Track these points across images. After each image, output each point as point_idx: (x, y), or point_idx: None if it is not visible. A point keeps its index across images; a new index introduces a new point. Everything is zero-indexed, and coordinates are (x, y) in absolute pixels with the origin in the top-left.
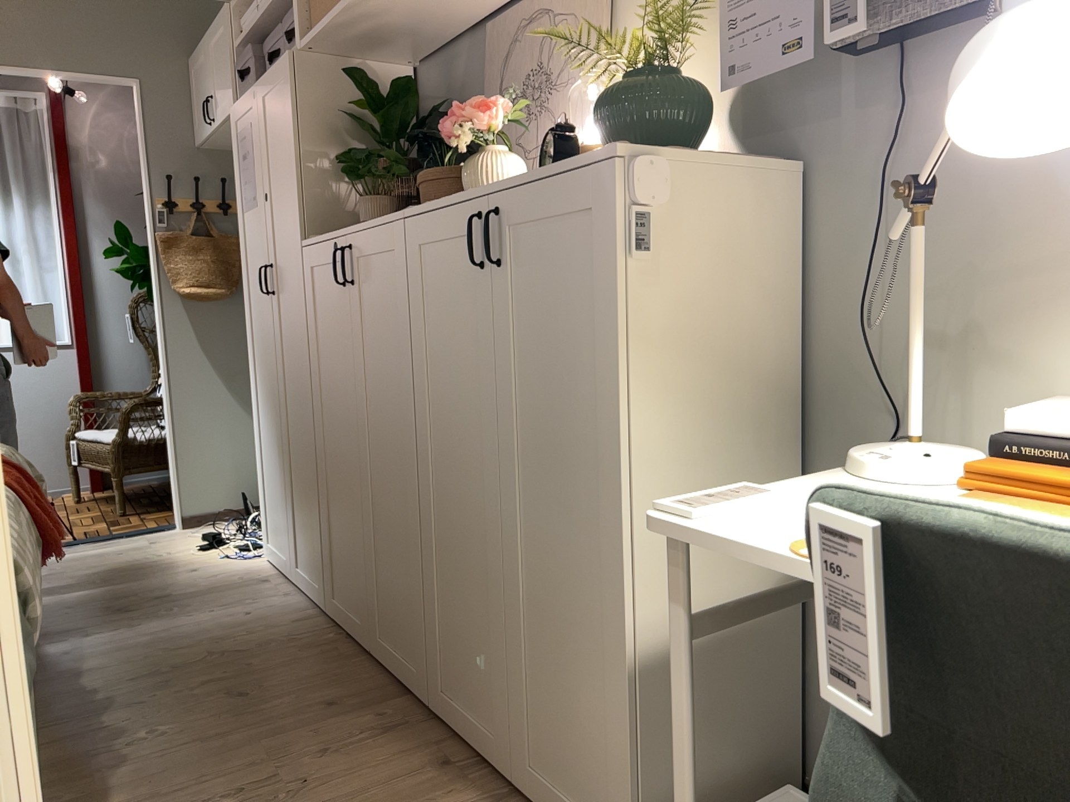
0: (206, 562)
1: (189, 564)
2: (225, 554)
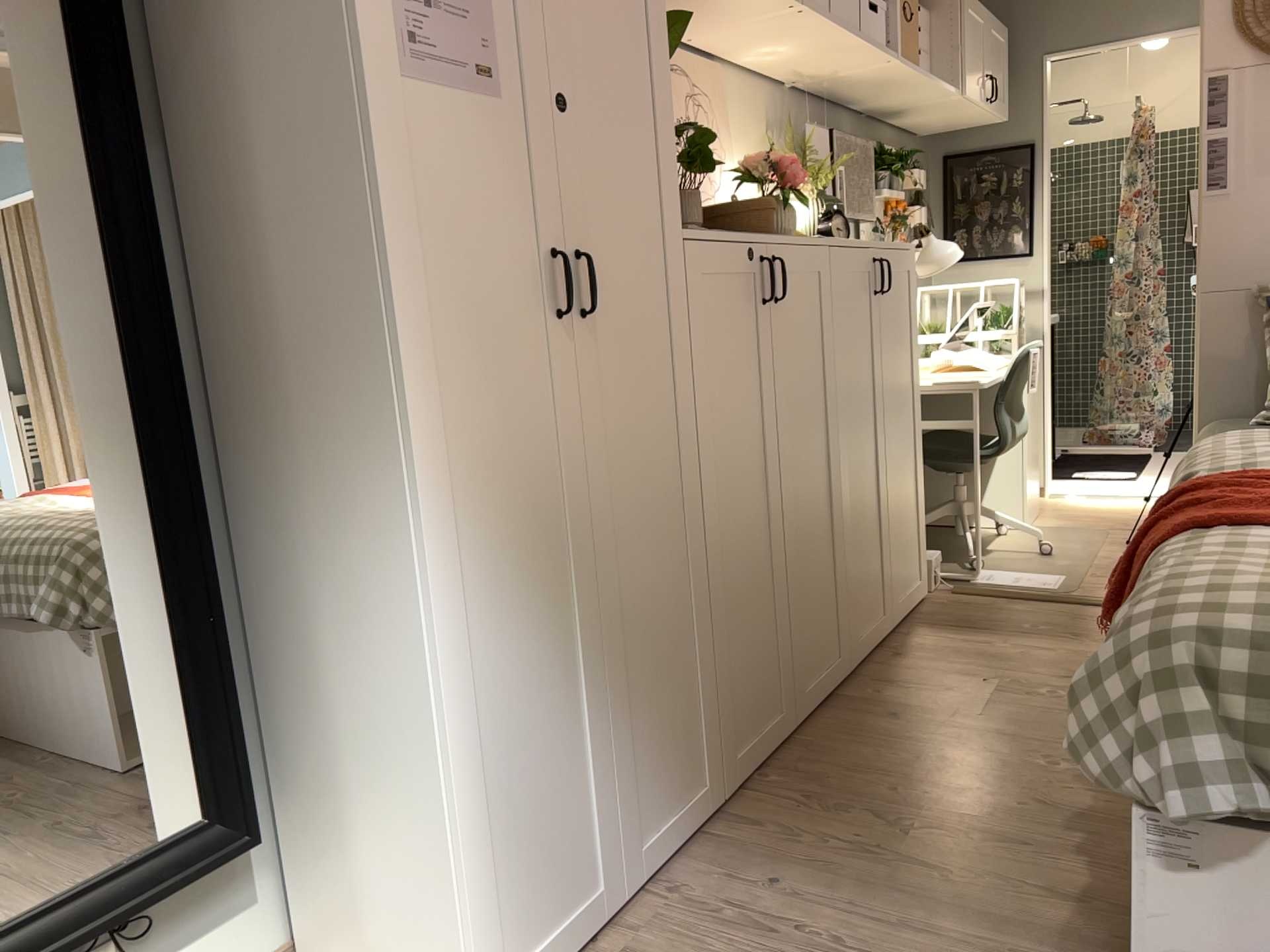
0: None
1: None
2: None
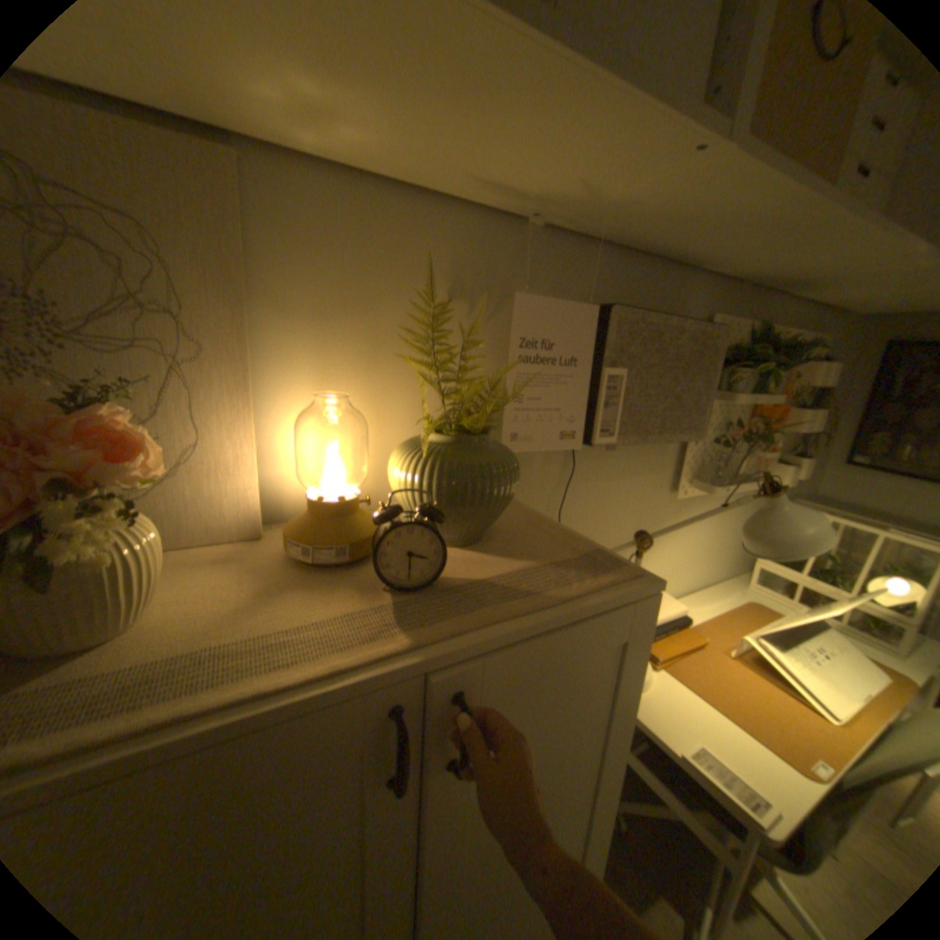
0: None
1: None
2: None
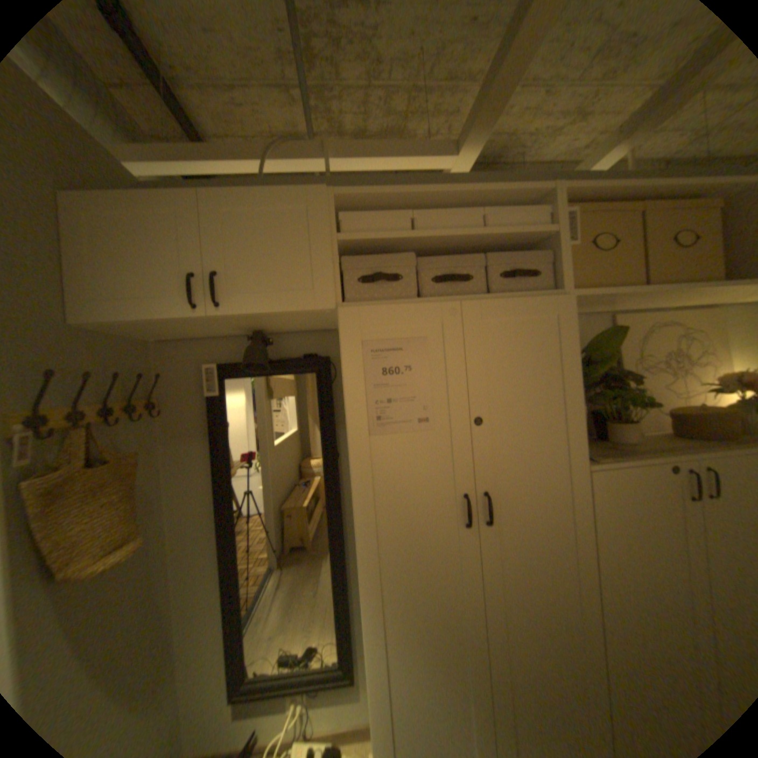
0: None
1: None
2: None
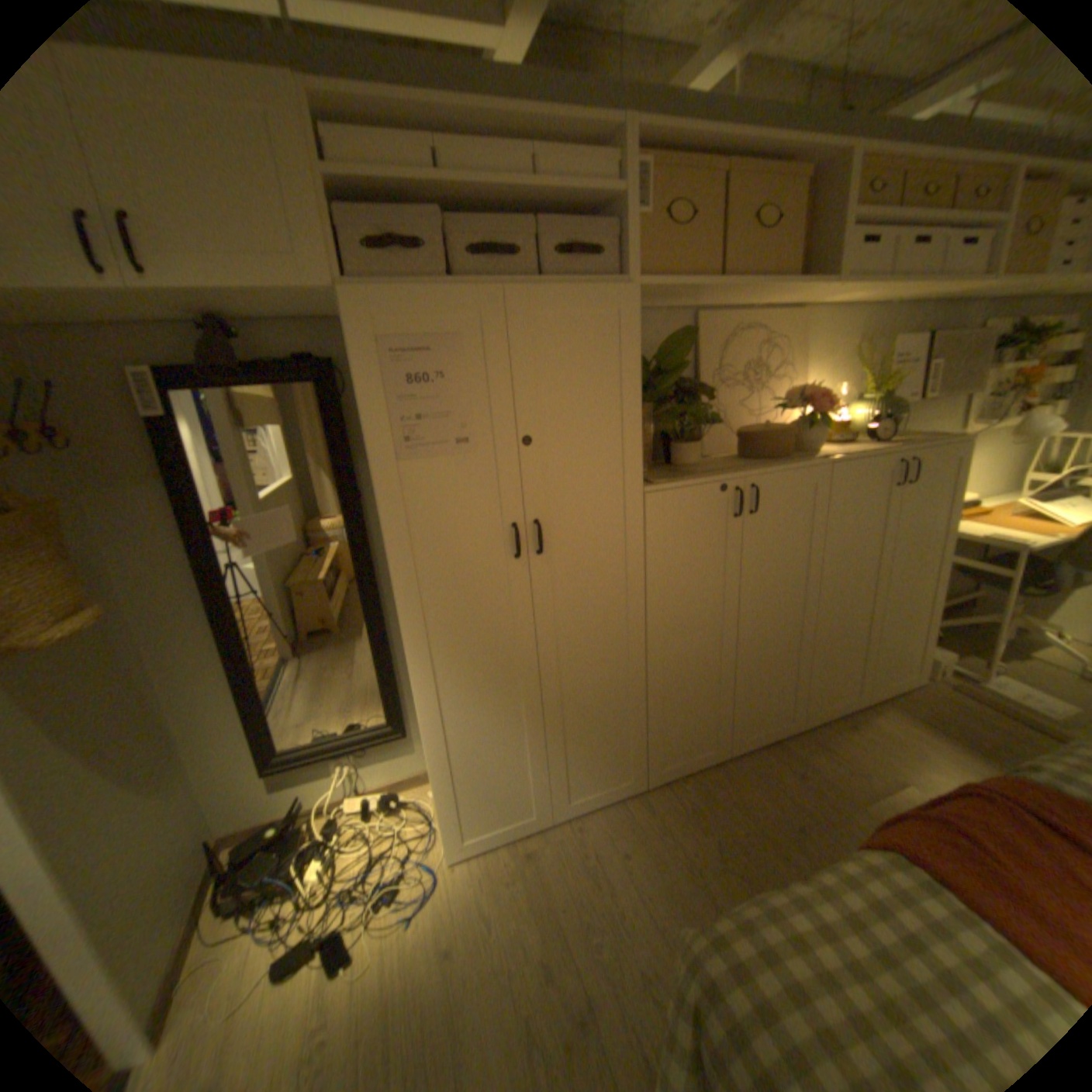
0: (414, 944)
1: (411, 971)
2: (395, 924)
